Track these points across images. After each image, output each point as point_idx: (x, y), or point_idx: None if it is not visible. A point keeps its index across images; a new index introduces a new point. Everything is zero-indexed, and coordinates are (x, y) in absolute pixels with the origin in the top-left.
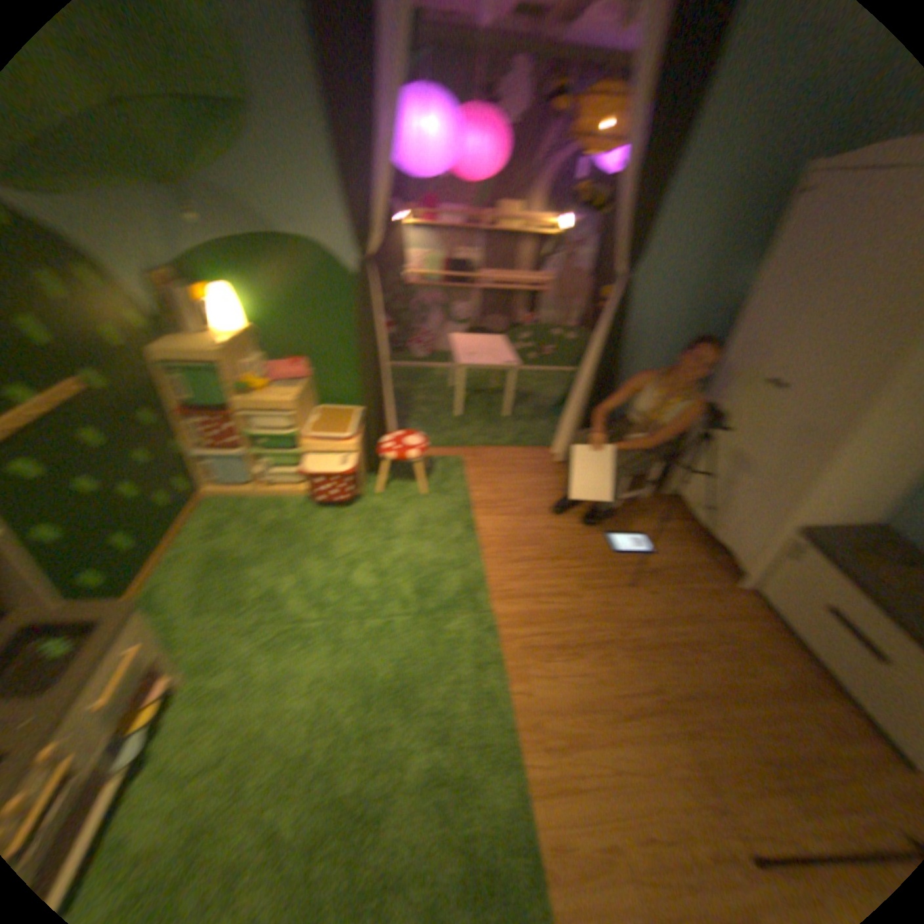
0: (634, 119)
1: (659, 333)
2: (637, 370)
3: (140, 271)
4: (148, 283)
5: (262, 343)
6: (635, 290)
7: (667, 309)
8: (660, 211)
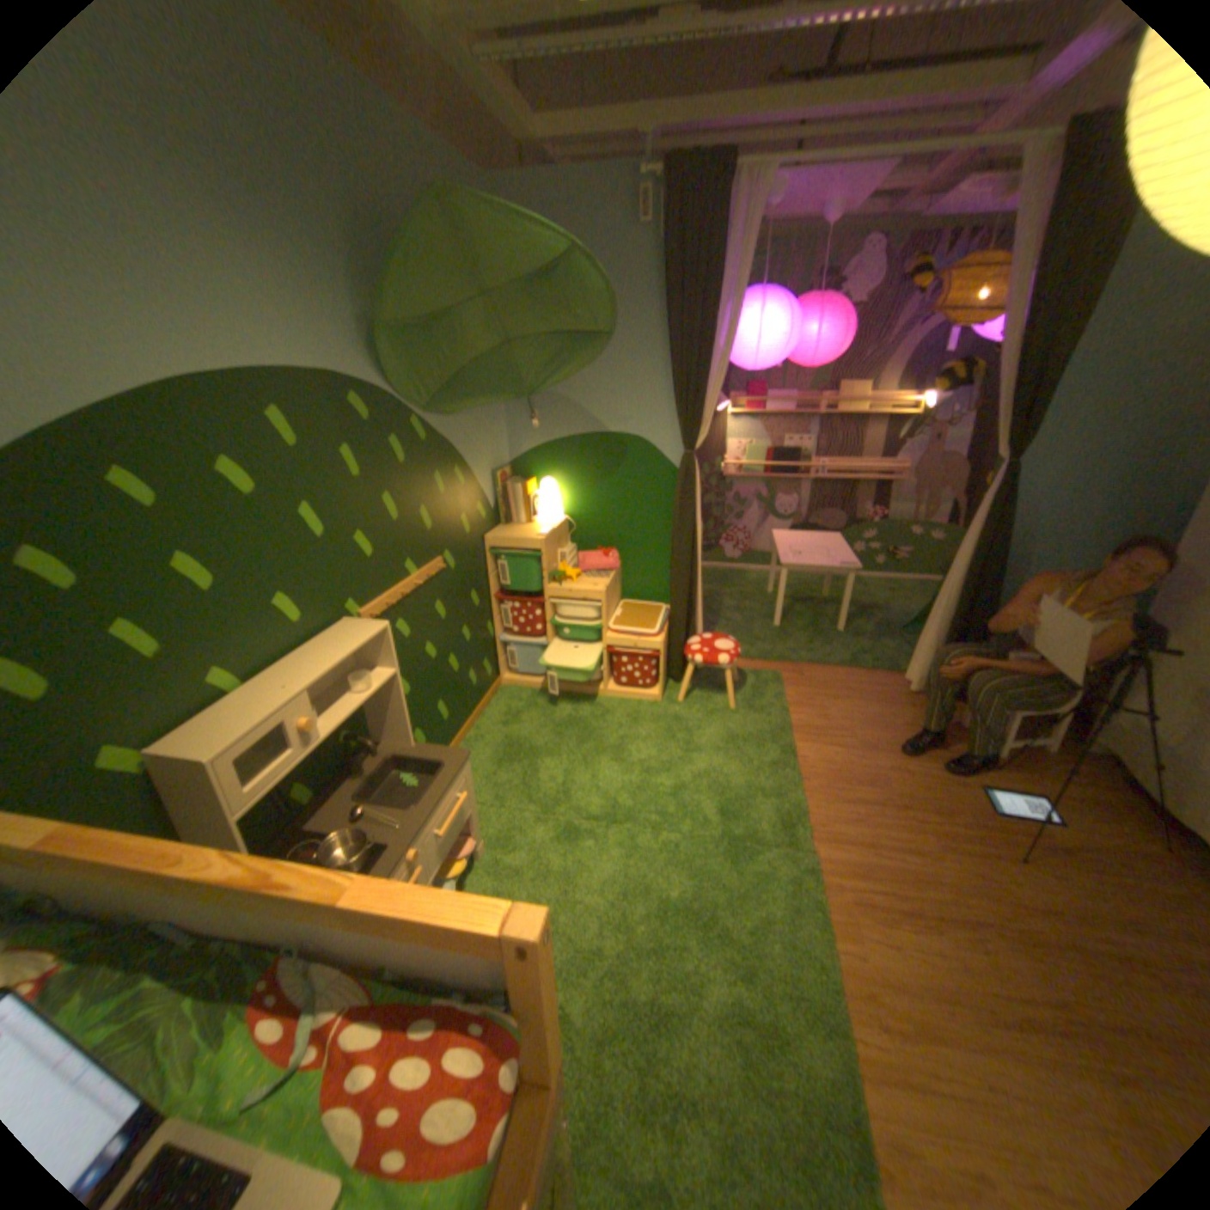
0: (1016, 291)
1: (1070, 528)
2: (1036, 576)
3: (493, 469)
4: (497, 480)
5: (579, 534)
6: (1029, 475)
7: (1081, 497)
8: (1060, 383)
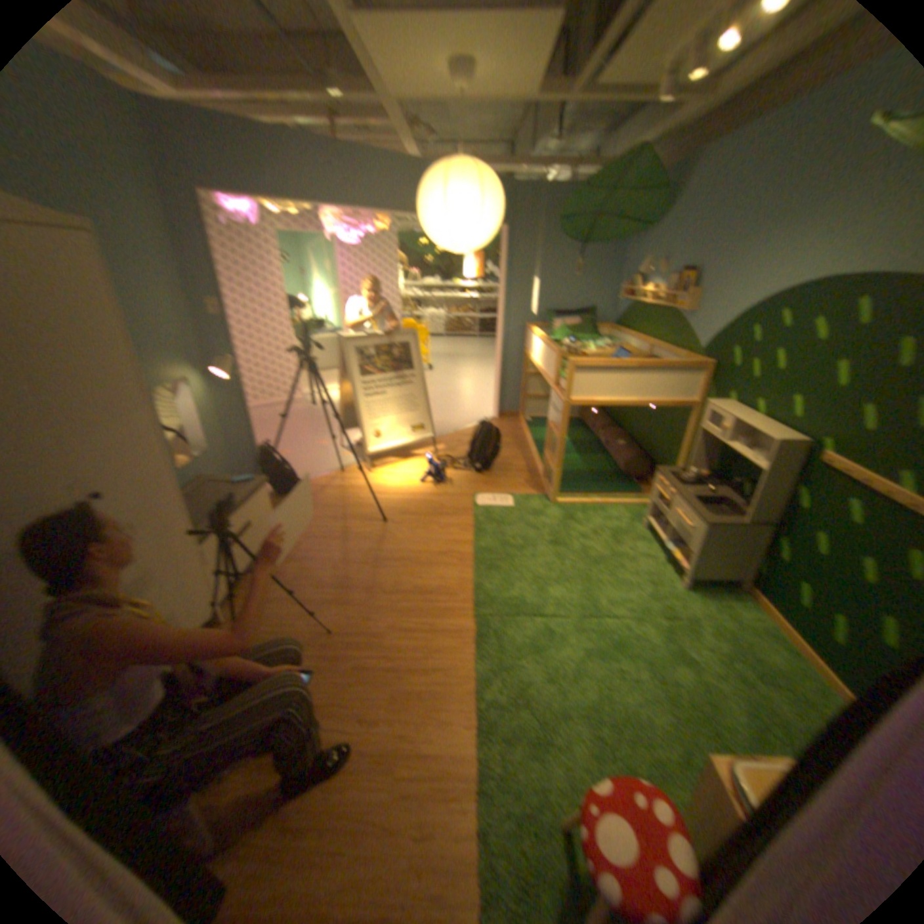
0: None
1: None
2: None
3: None
4: None
5: None
6: None
7: None
8: None
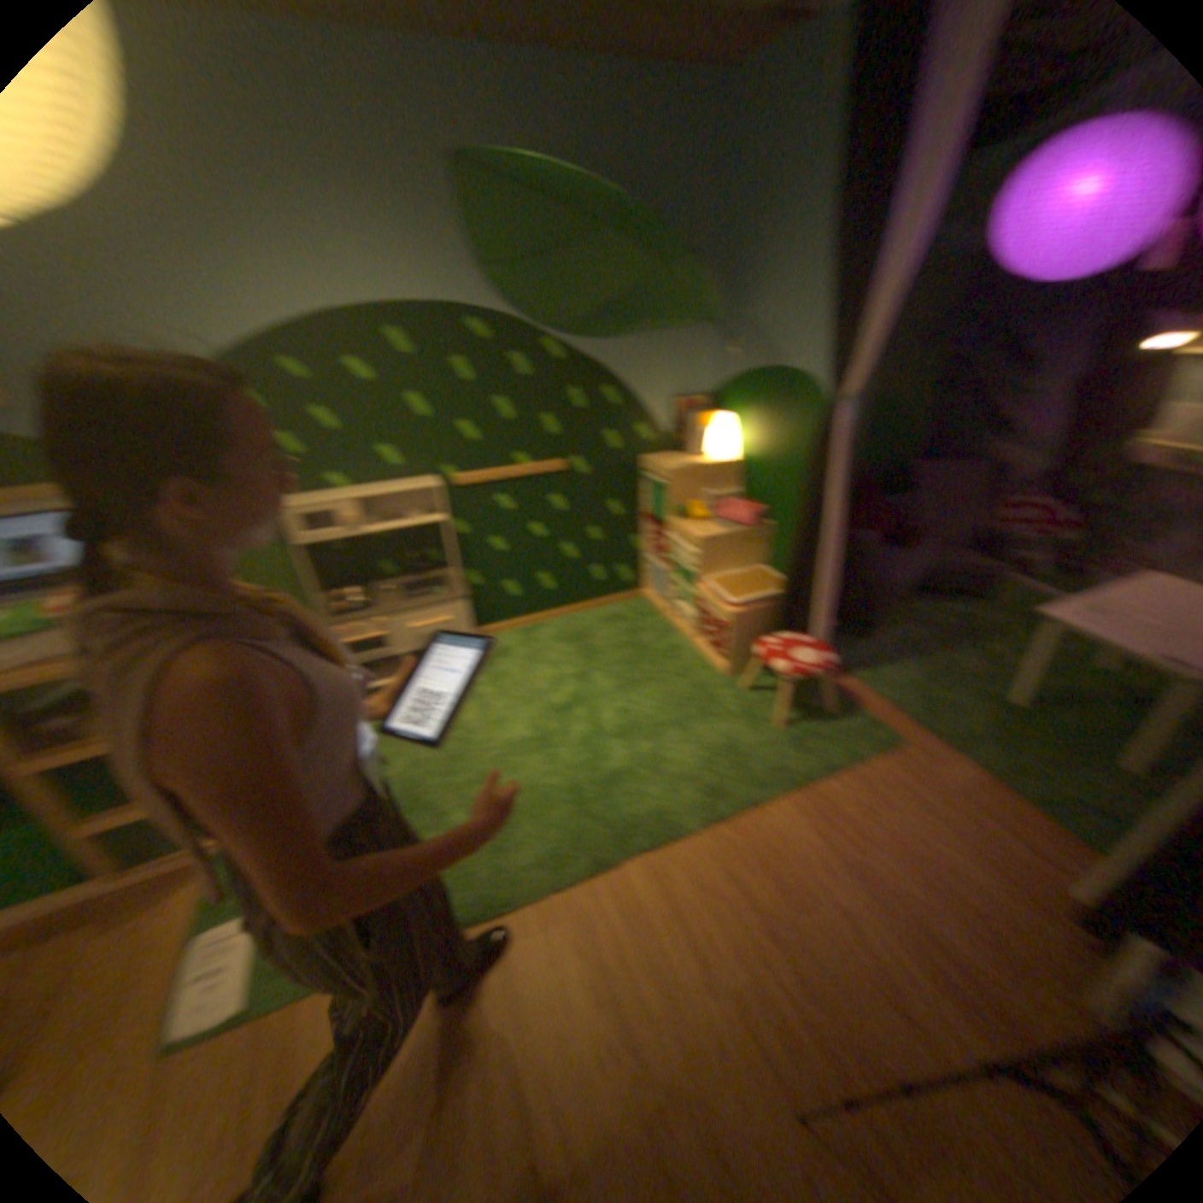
0: None
1: None
2: None
3: (680, 396)
4: (679, 407)
5: (753, 482)
6: None
7: None
8: None
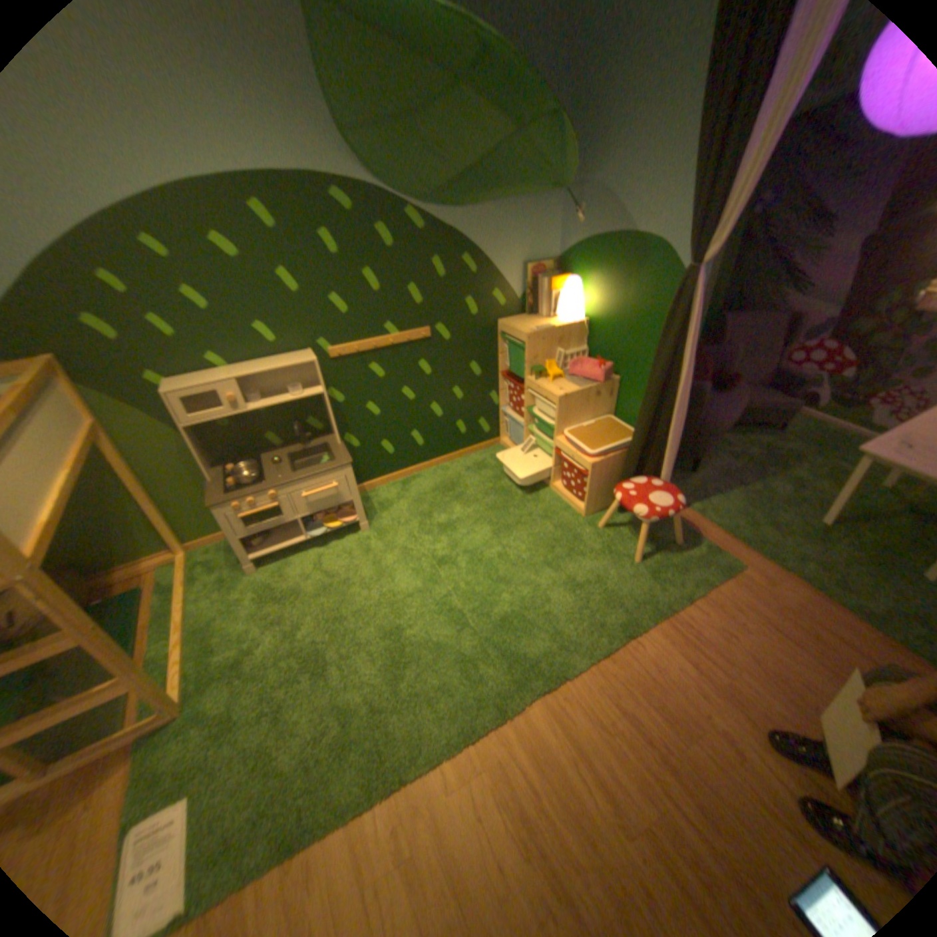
0: None
1: None
2: None
3: (527, 262)
4: (527, 272)
5: (596, 340)
6: None
7: None
8: None
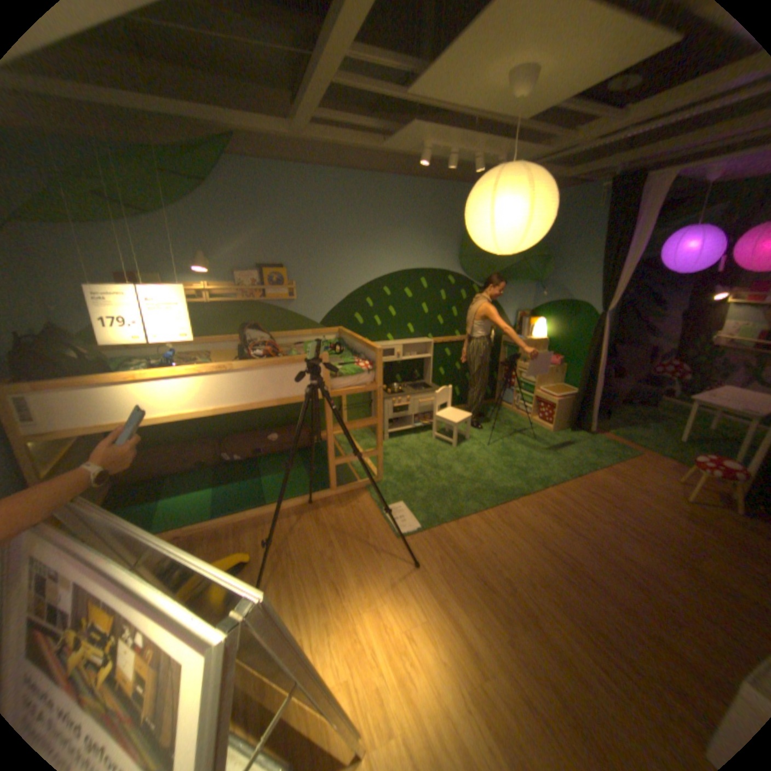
0: None
1: None
2: None
3: (517, 311)
4: (517, 315)
5: (552, 348)
6: None
7: None
8: None
